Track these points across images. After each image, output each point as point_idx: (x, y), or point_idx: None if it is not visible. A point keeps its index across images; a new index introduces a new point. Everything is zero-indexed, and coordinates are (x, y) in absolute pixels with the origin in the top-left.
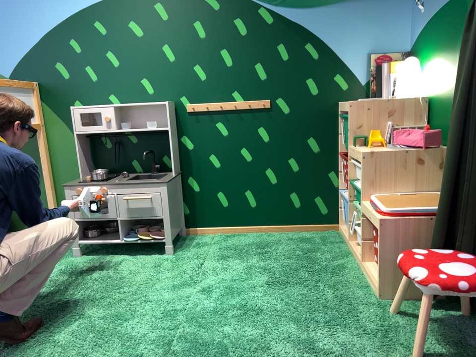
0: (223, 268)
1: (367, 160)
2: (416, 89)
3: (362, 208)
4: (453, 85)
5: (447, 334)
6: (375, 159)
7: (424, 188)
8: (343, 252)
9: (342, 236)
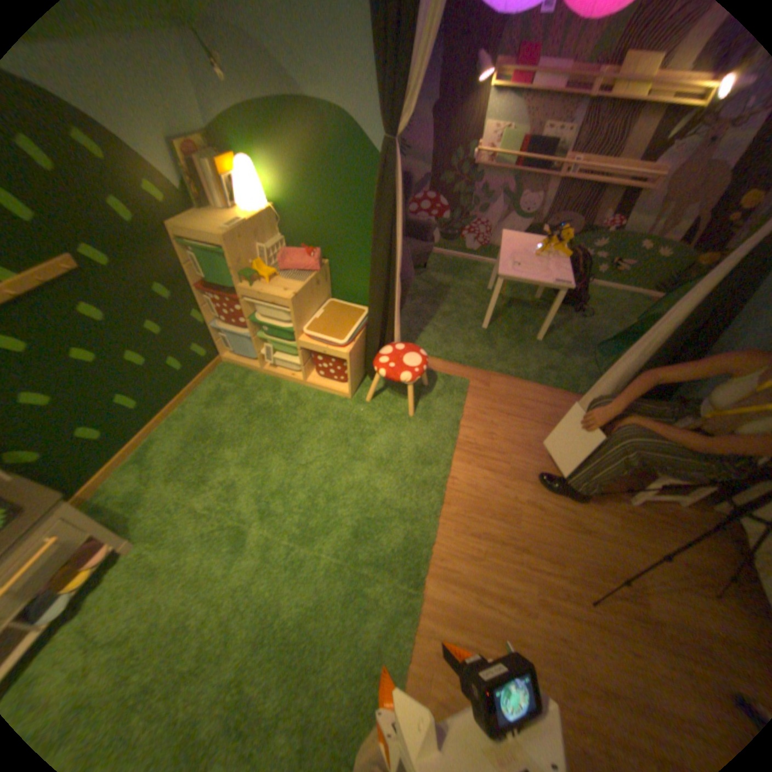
0: (222, 489)
1: (295, 304)
2: (263, 198)
3: (299, 344)
4: (315, 202)
5: (398, 391)
6: (299, 301)
7: (323, 302)
8: (268, 381)
9: (238, 366)
